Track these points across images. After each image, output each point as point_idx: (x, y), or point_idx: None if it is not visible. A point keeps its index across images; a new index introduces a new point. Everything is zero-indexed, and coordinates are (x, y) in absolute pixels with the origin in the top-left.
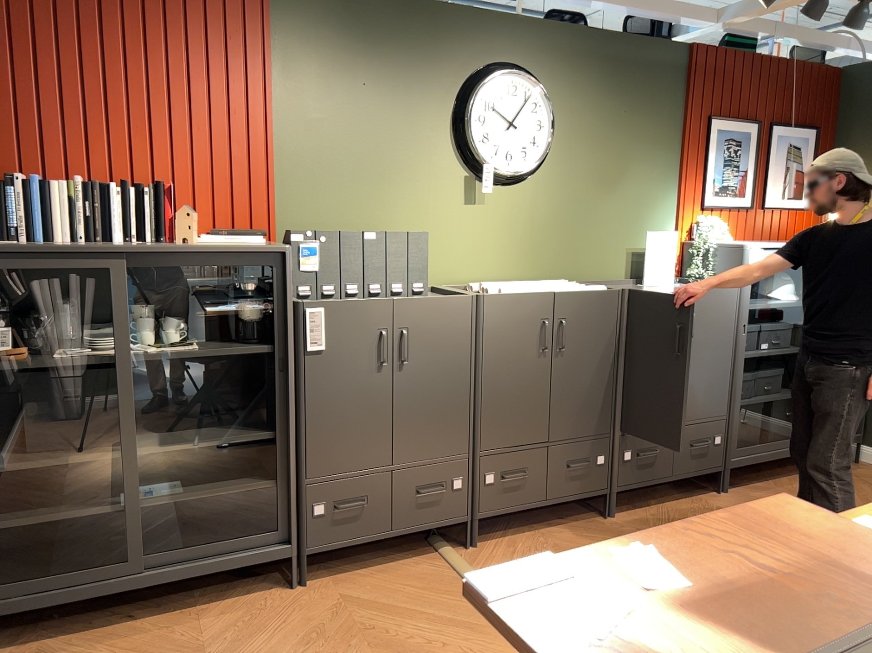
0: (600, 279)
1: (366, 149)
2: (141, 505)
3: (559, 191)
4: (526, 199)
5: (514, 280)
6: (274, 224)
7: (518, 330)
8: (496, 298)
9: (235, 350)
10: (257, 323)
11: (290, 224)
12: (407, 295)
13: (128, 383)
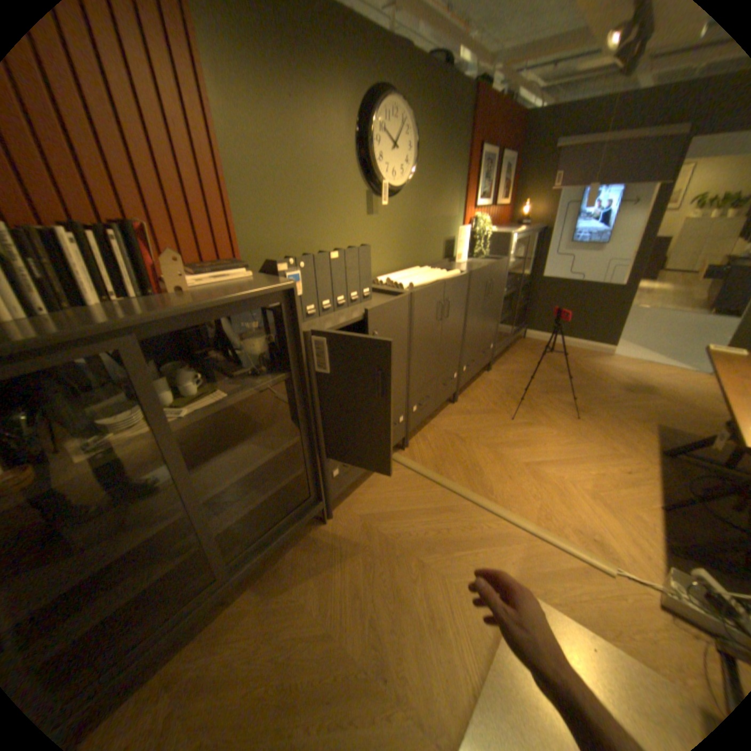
0: (432, 261)
1: (299, 168)
2: (213, 536)
3: (415, 200)
4: (399, 208)
5: (394, 271)
6: (238, 251)
7: (428, 312)
8: (420, 293)
9: (262, 386)
10: (269, 355)
11: (249, 249)
12: (360, 300)
13: (178, 455)
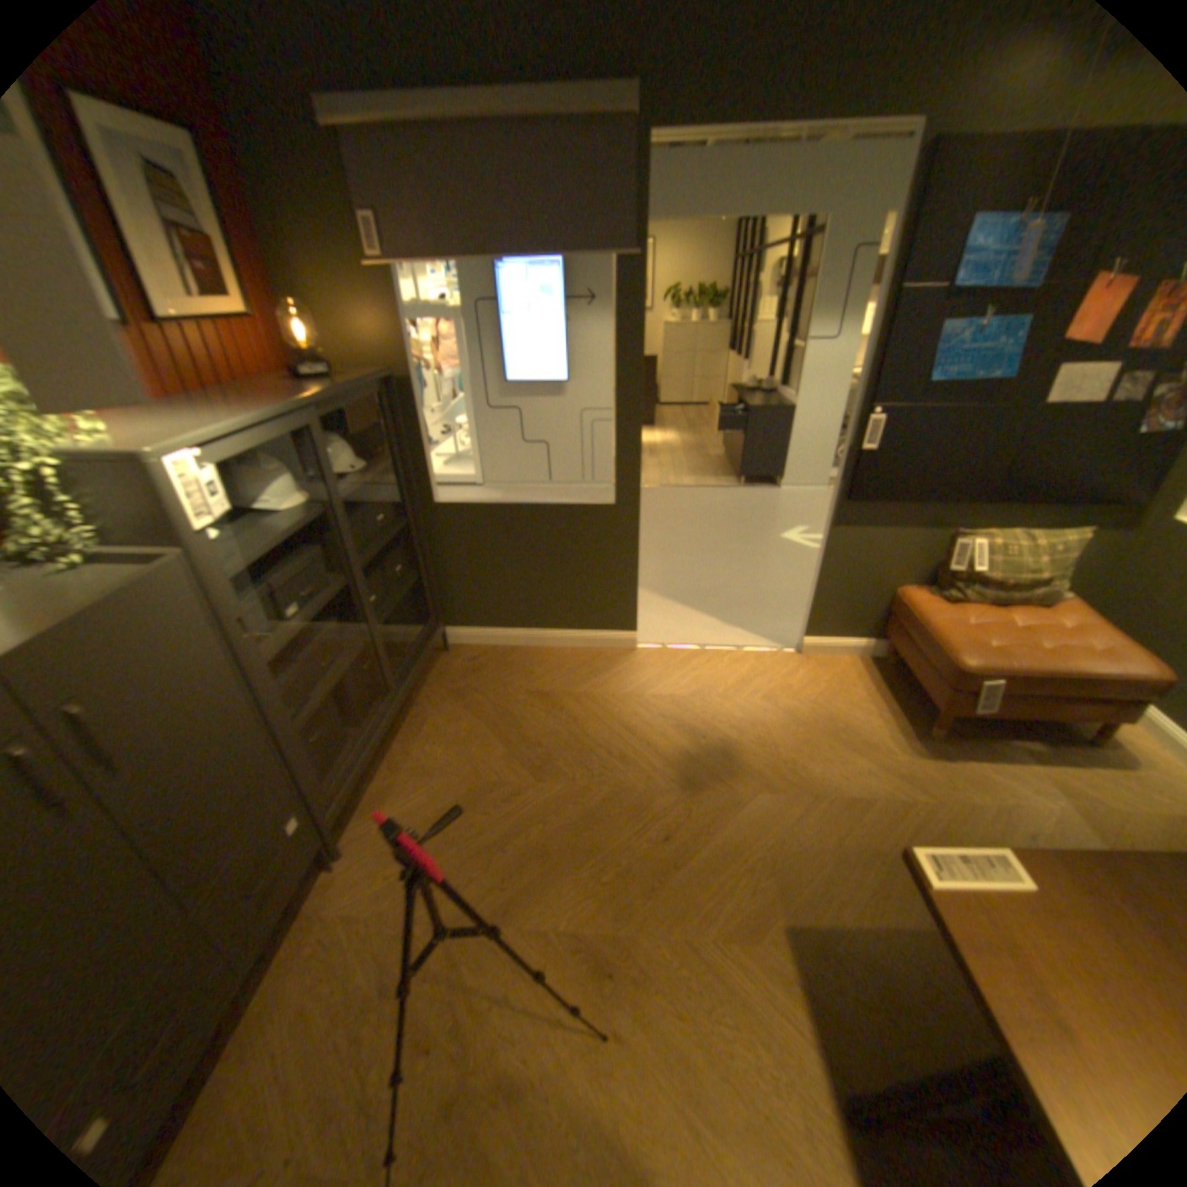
0: None
1: None
2: None
3: None
4: None
5: None
6: None
7: None
8: None
9: None
10: None
11: None
12: None
13: None
